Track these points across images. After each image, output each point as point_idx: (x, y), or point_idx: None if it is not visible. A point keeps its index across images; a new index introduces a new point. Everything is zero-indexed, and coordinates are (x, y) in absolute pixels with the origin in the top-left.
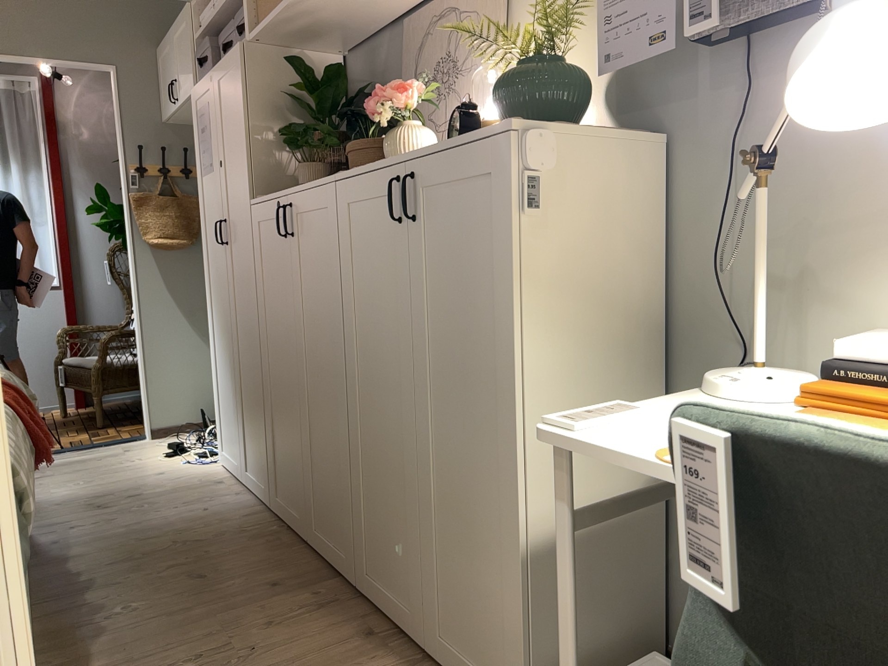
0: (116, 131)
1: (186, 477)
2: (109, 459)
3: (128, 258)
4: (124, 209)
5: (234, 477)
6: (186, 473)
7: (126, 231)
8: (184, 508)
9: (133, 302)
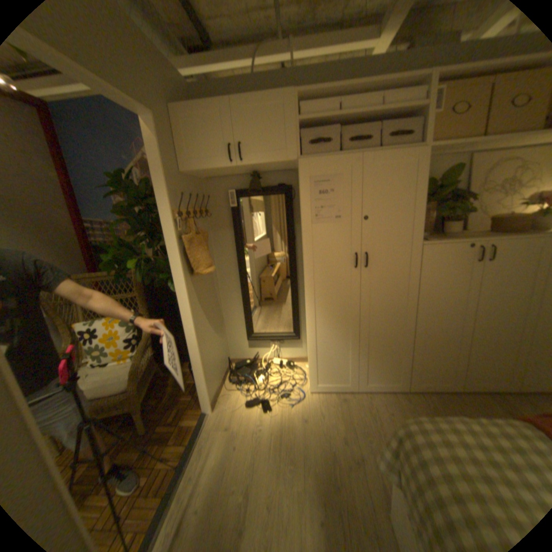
0: (152, 179)
1: (324, 412)
2: (239, 444)
3: (177, 291)
4: (167, 250)
5: (339, 394)
6: (314, 410)
7: (173, 269)
8: (384, 423)
9: (188, 324)
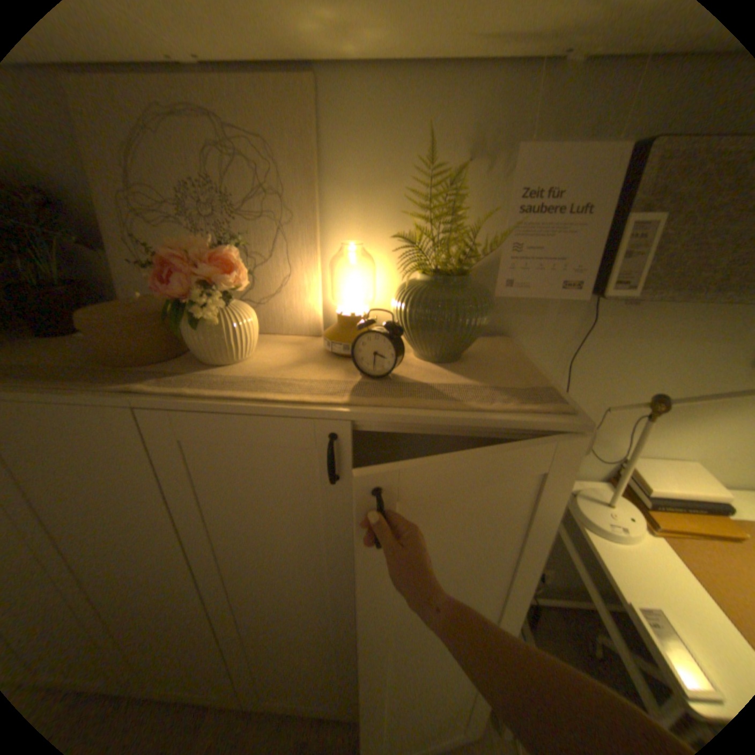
0: None
1: None
2: None
3: None
4: None
5: None
6: None
7: None
8: None
9: None
